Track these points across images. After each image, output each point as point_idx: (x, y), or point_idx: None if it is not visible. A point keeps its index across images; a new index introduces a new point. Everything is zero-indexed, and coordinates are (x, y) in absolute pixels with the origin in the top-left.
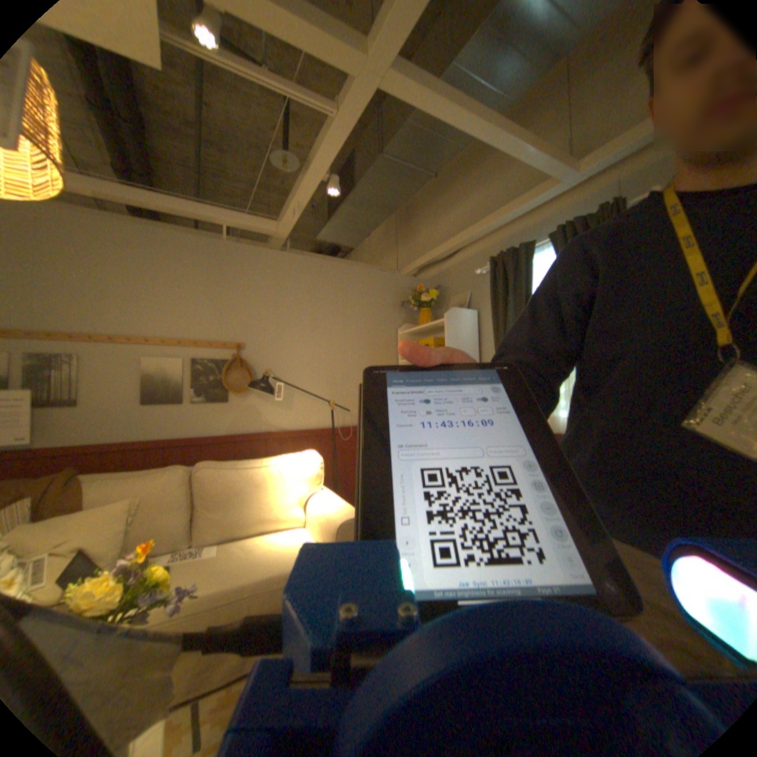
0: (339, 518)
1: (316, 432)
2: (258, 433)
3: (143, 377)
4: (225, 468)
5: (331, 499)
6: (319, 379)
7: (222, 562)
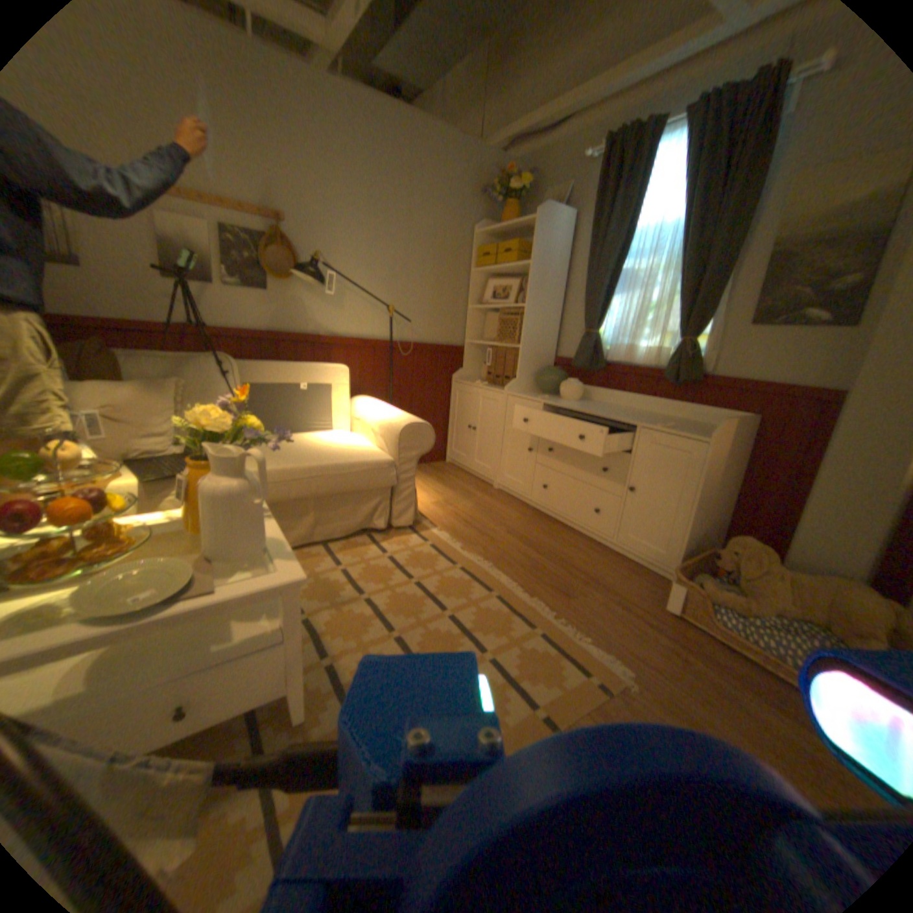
0: (401, 422)
1: (369, 342)
2: (303, 334)
3: (158, 239)
4: (274, 362)
5: (389, 409)
6: (375, 277)
7: (282, 450)
